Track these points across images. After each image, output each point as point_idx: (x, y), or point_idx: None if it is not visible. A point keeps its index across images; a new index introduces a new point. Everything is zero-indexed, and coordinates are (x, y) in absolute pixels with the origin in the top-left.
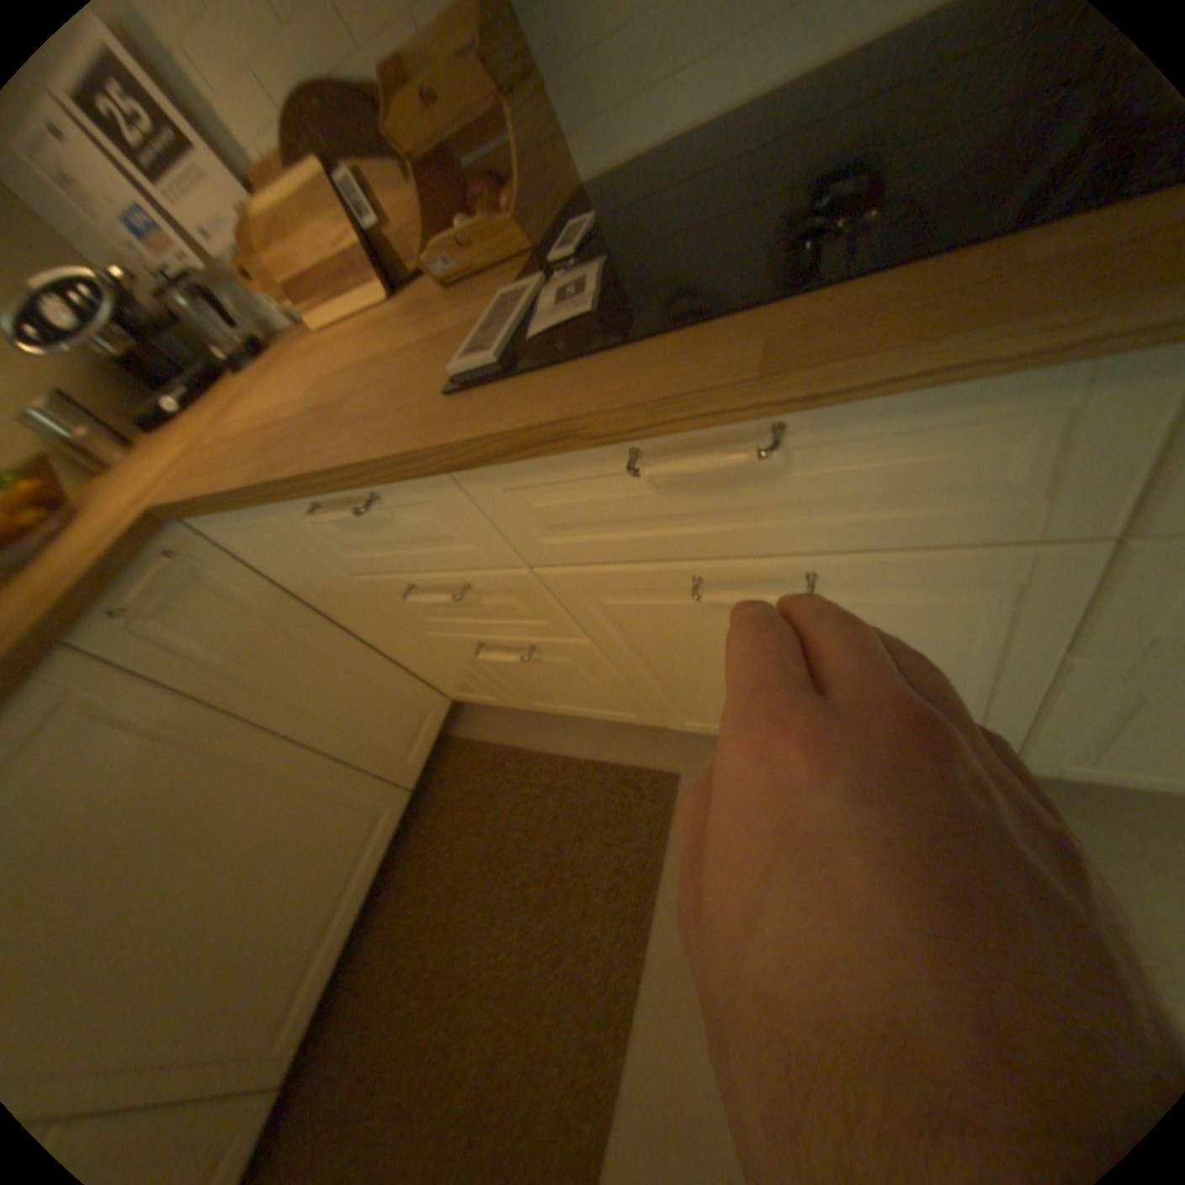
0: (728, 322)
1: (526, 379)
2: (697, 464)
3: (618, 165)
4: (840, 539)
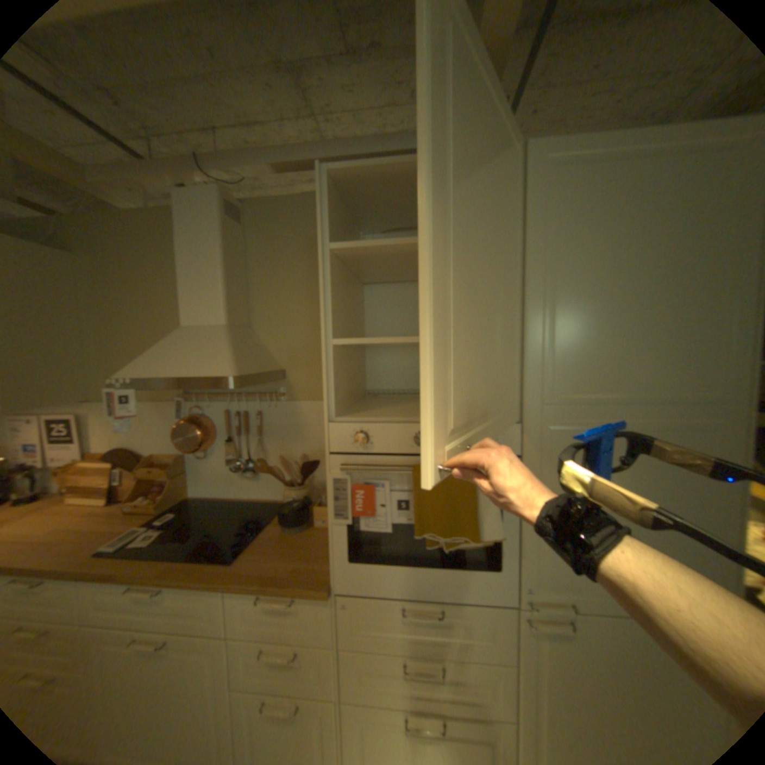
0: (163, 562)
1: (115, 559)
2: (137, 594)
3: (198, 497)
4: (171, 628)
